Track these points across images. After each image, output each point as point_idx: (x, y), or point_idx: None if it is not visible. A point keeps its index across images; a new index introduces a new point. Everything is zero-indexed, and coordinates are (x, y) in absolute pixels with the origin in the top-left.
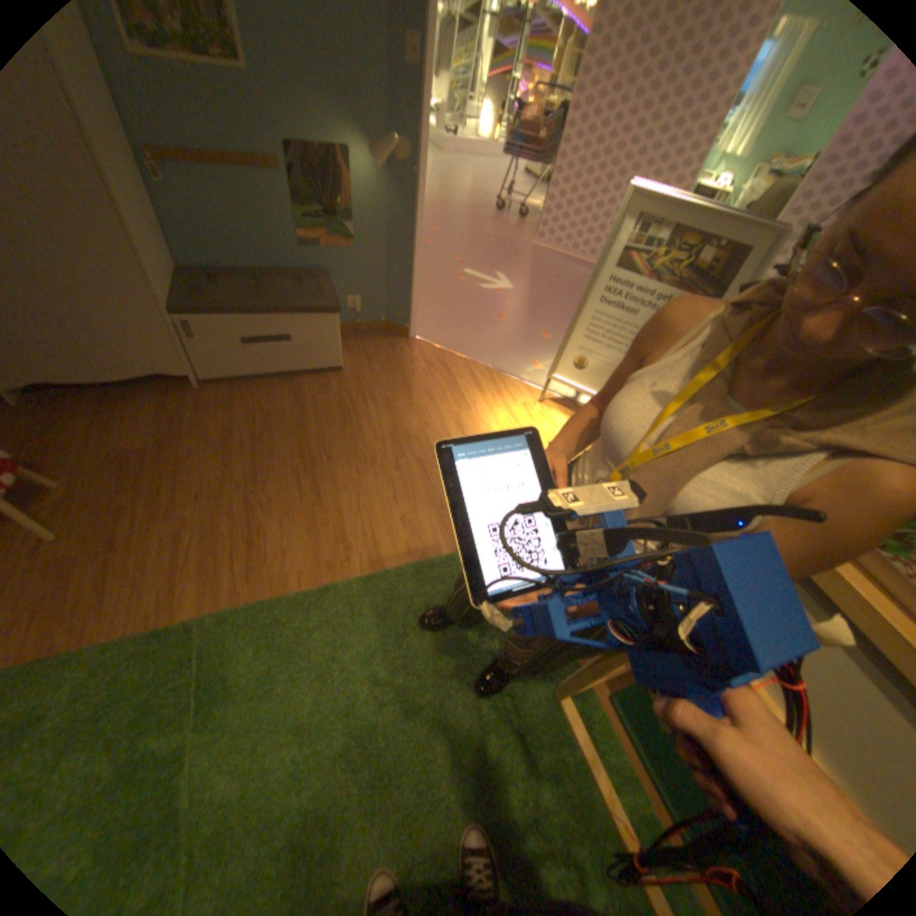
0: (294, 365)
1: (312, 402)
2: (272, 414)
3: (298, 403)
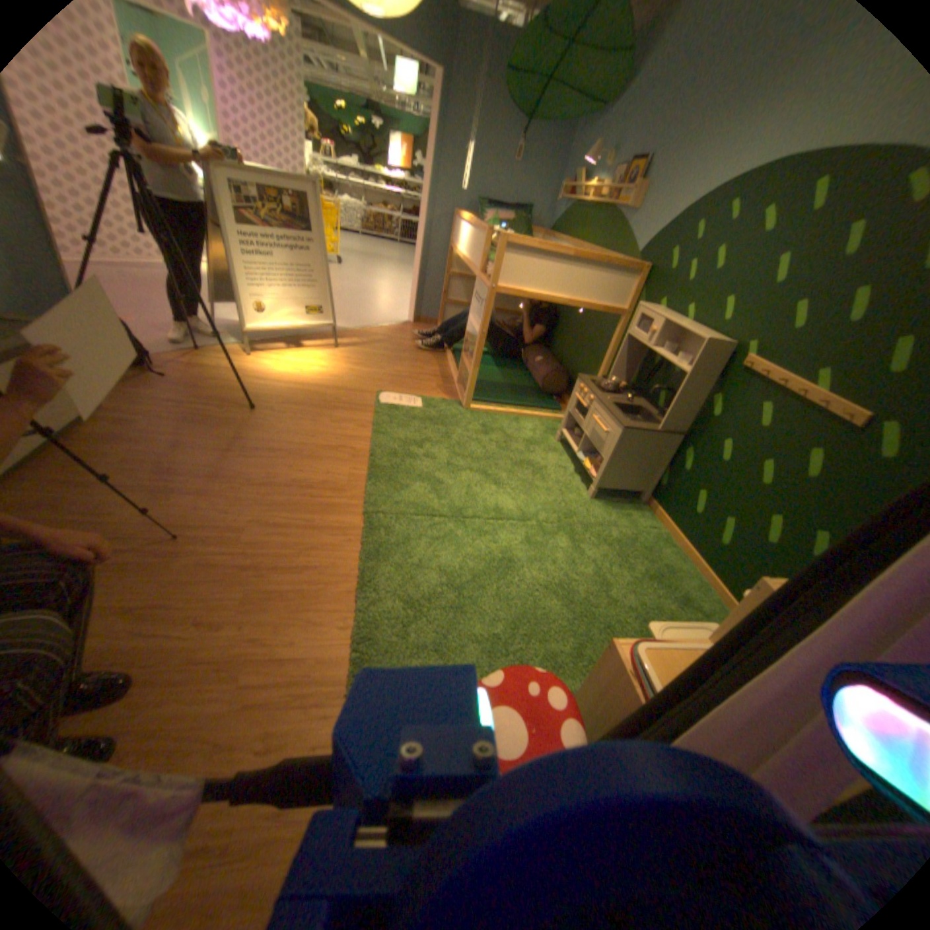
0: (65, 423)
1: (141, 434)
2: (133, 459)
3: (133, 442)
